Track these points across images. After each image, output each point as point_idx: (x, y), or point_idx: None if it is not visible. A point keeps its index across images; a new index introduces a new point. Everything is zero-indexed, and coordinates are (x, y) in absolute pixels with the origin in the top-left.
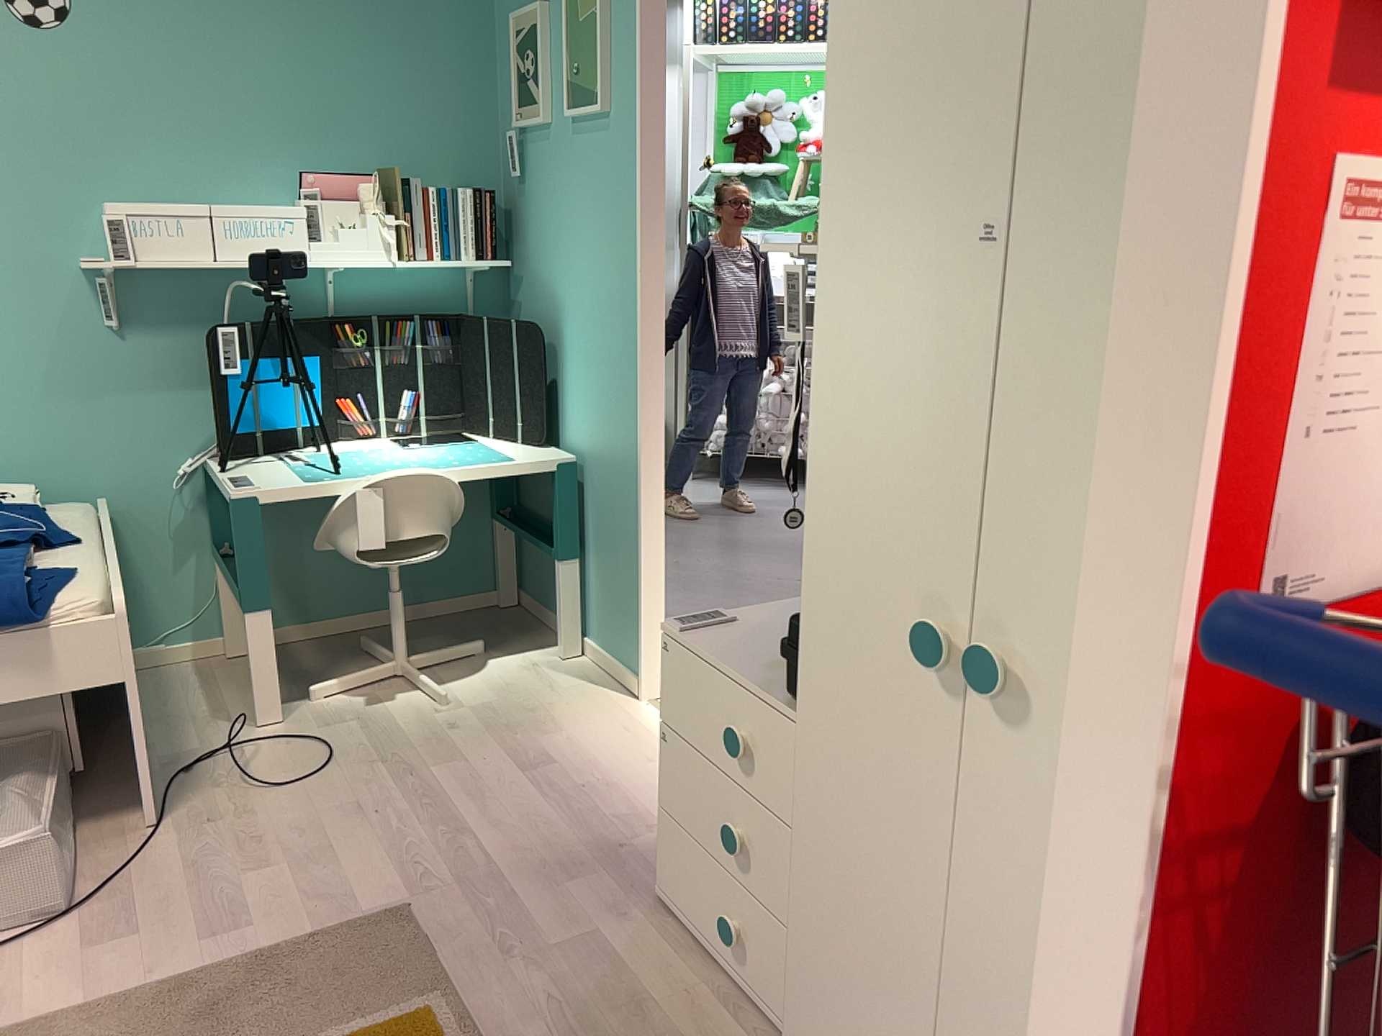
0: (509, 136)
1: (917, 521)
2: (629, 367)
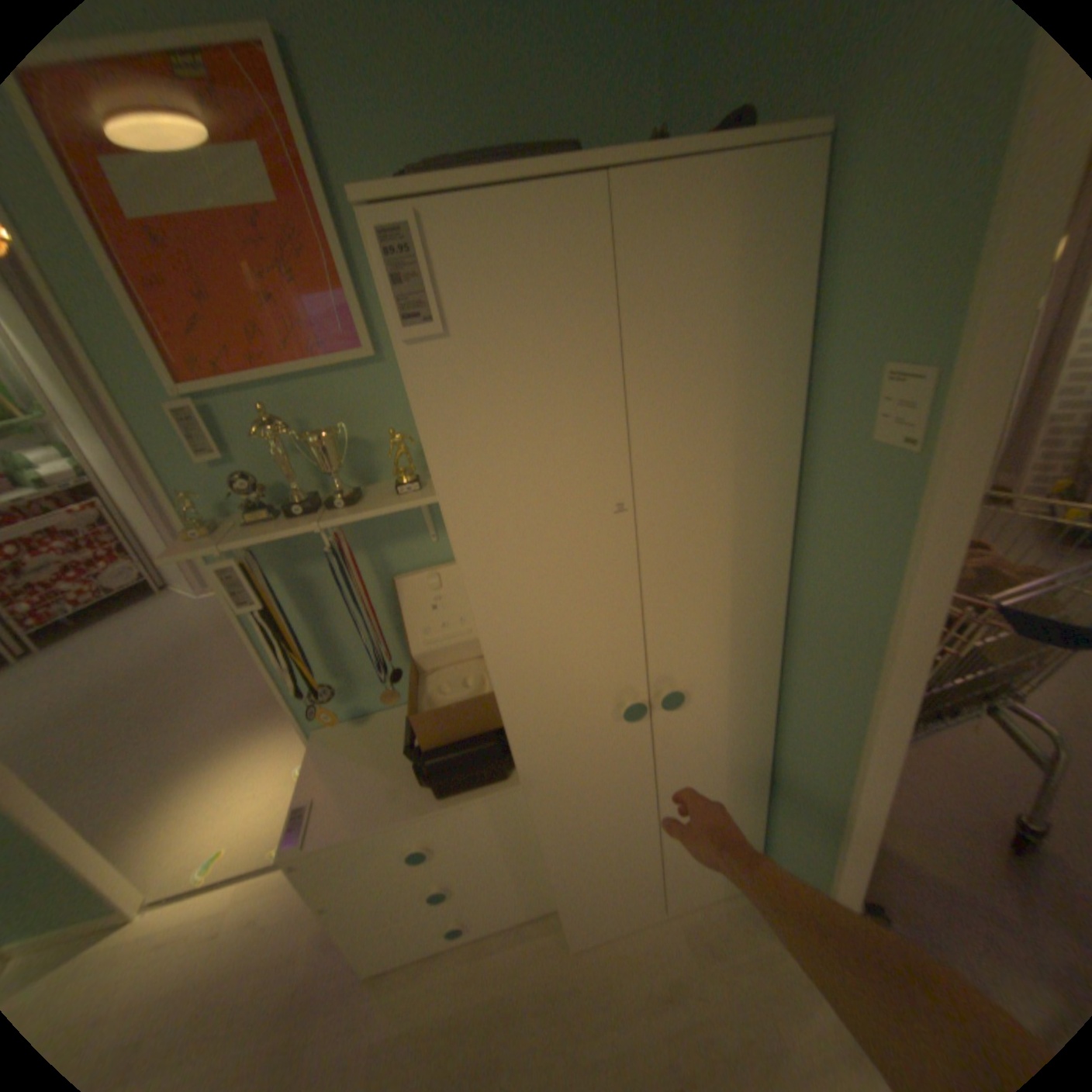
0: None
1: (599, 669)
2: None
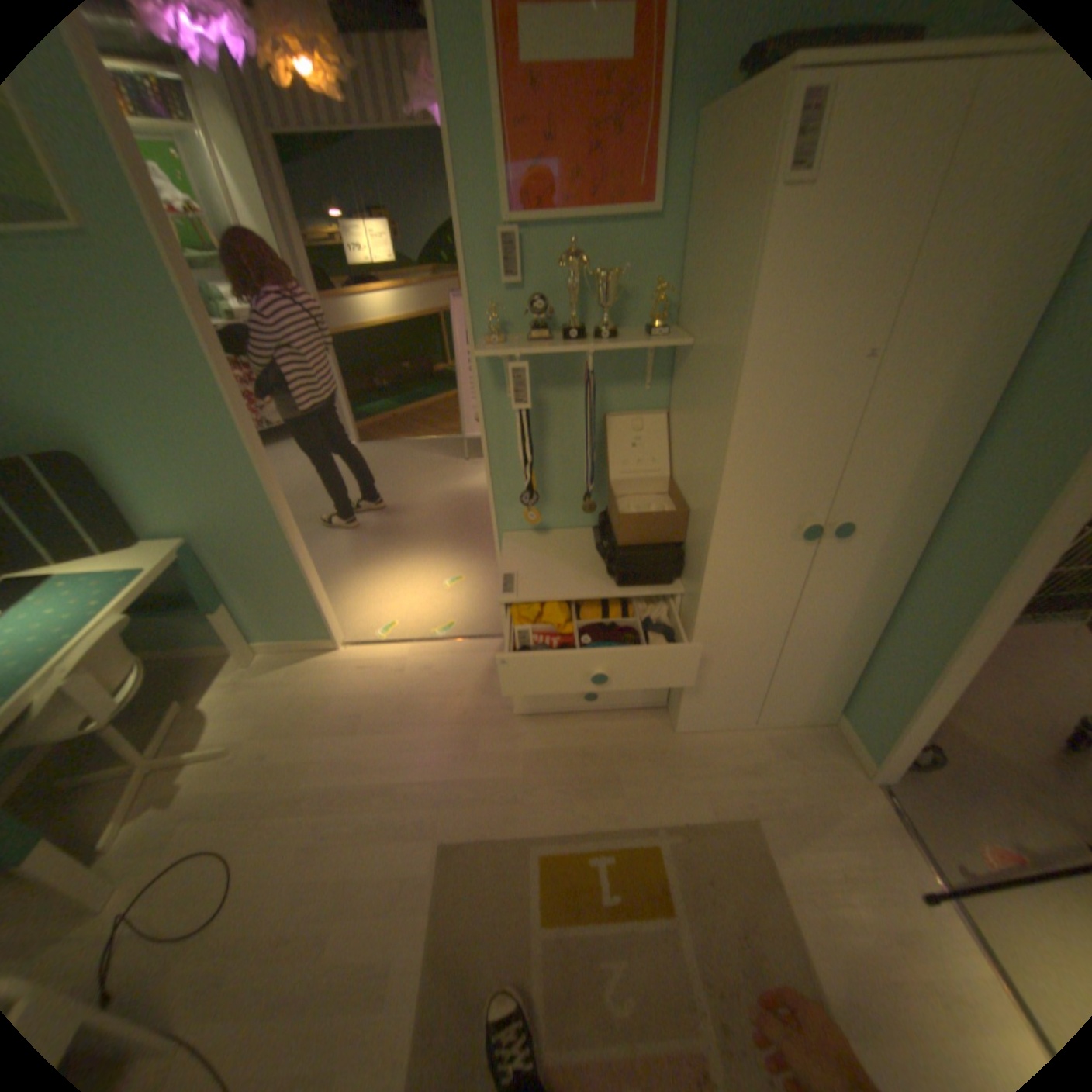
0: None
1: (799, 490)
2: (234, 458)
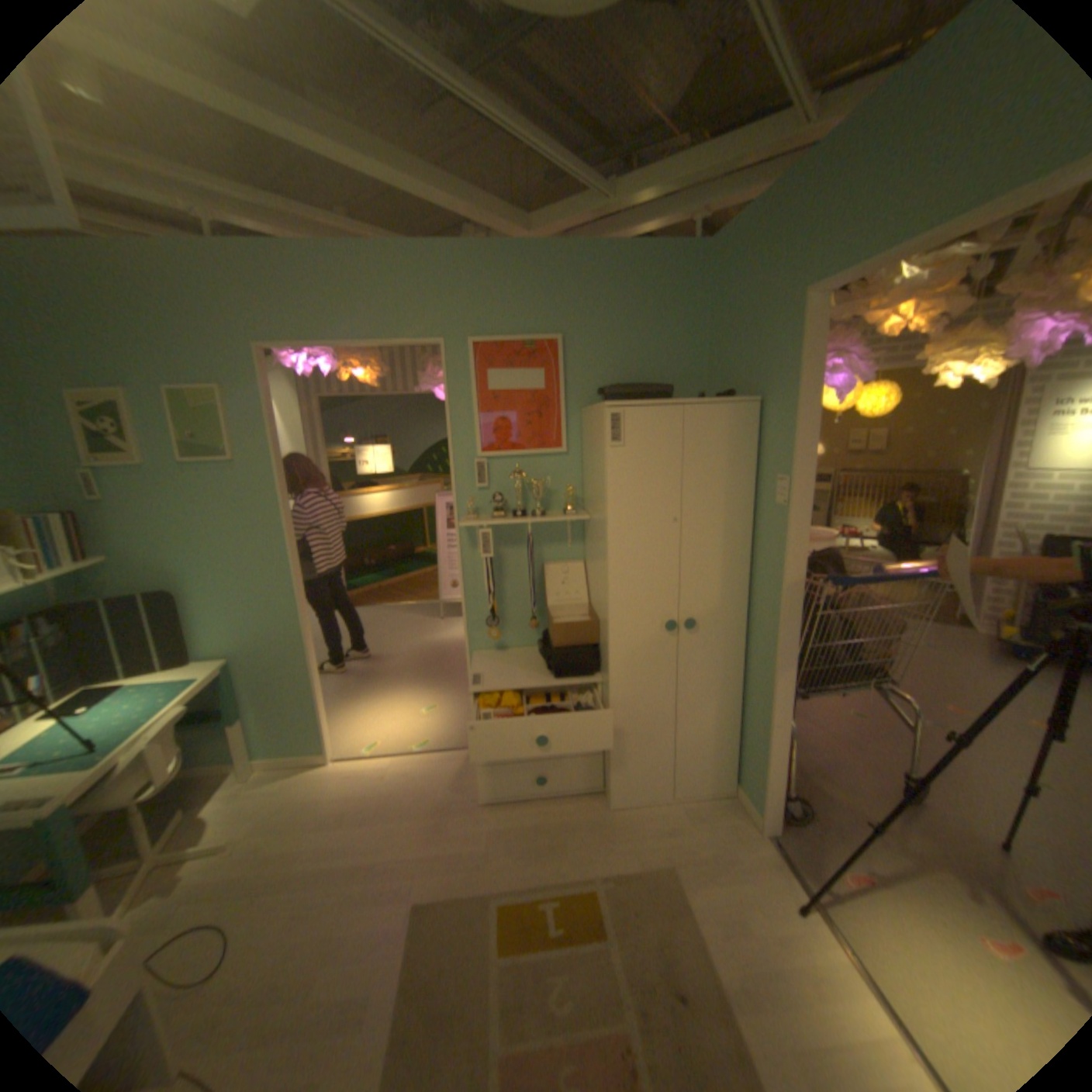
0: (82, 473)
1: (655, 598)
2: (282, 596)
